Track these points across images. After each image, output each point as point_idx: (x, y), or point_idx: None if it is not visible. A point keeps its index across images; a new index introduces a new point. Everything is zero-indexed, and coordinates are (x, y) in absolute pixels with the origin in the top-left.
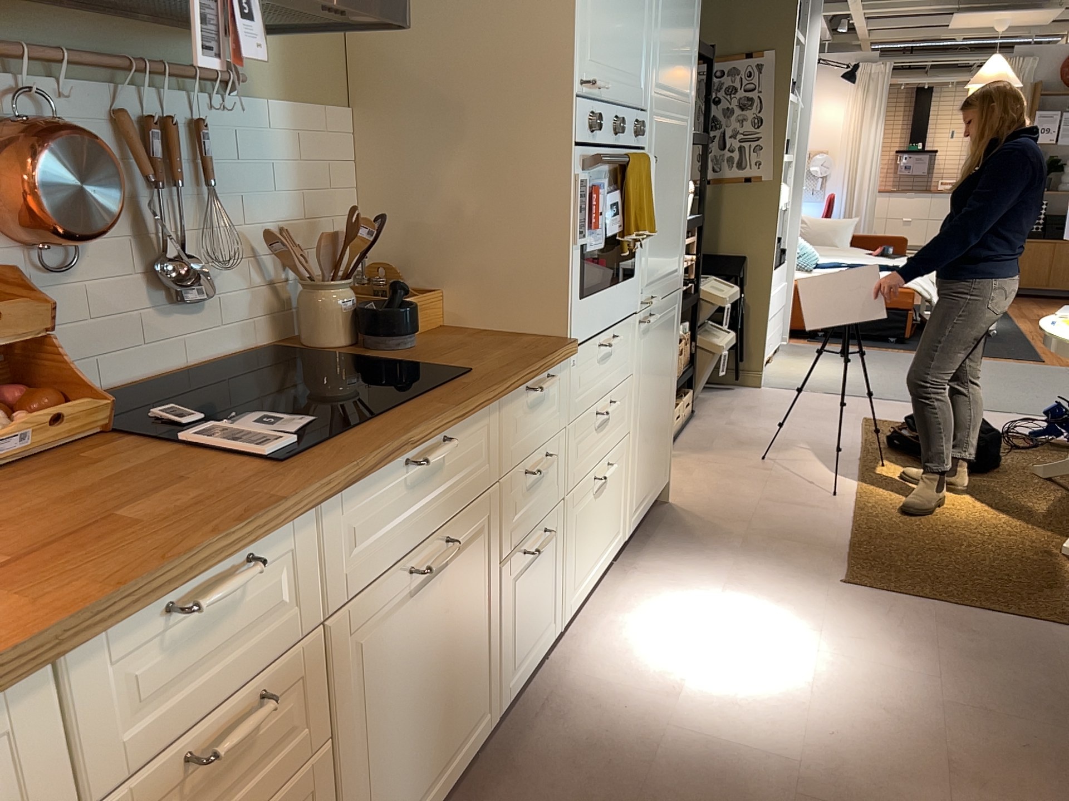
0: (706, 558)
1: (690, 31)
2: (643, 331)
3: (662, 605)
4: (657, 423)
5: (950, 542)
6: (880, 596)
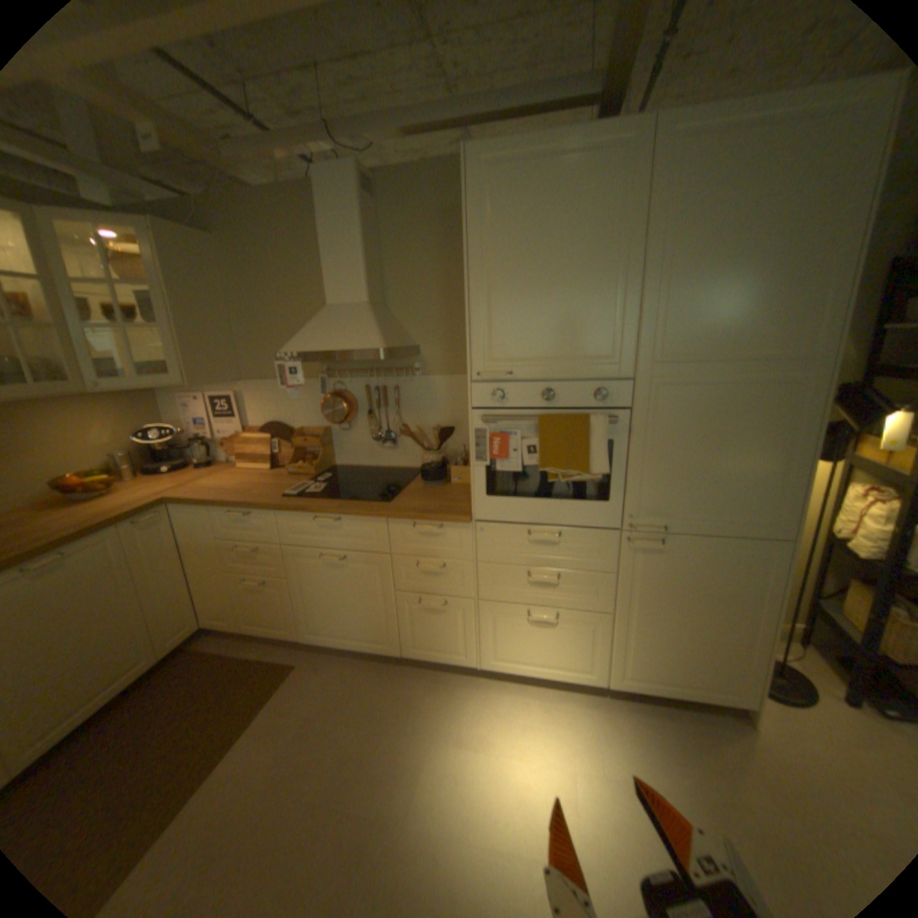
0: (663, 768)
1: (795, 284)
2: (638, 549)
3: (565, 735)
4: (698, 639)
5: None
6: None
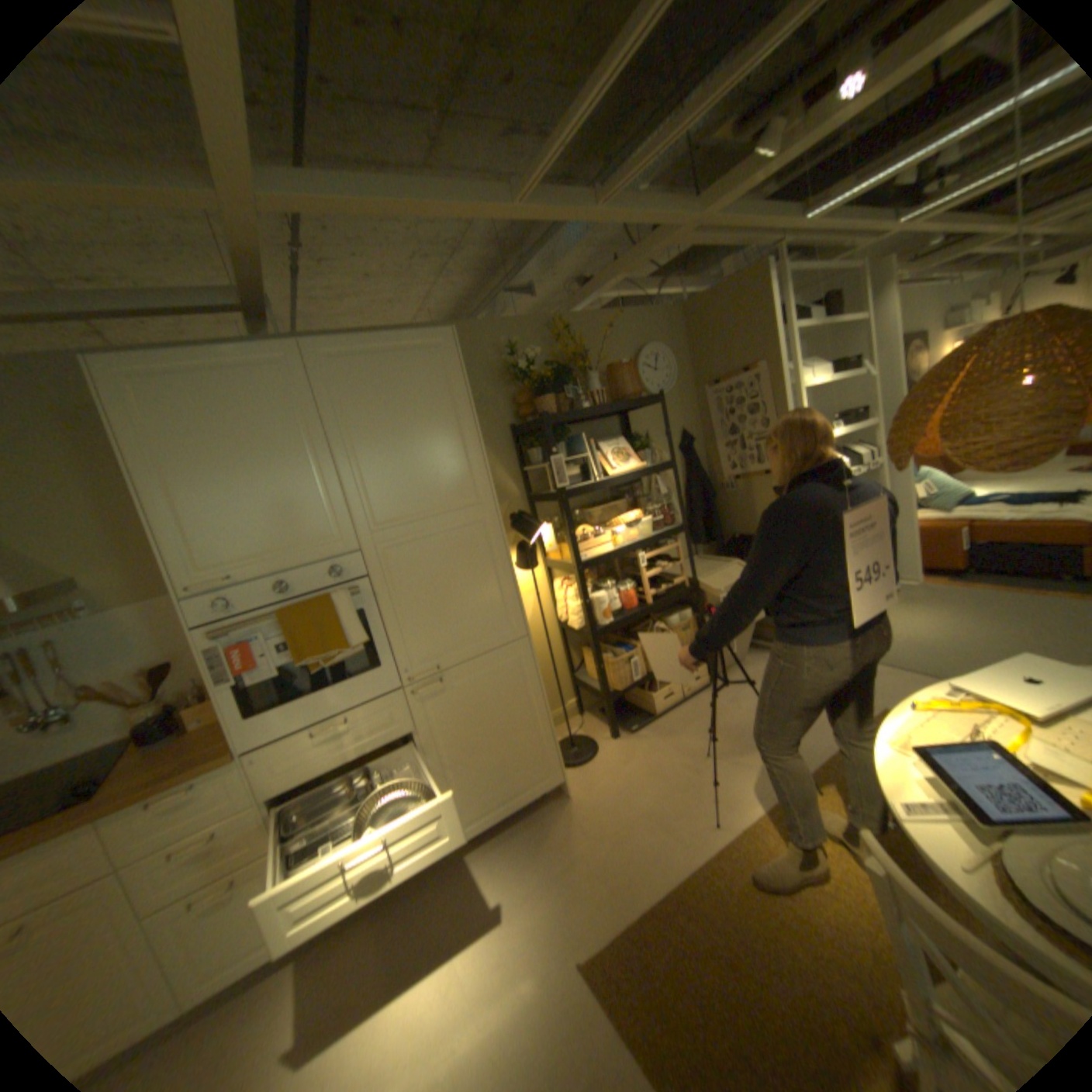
0: (516, 882)
1: (448, 457)
2: (423, 698)
3: (426, 928)
4: (500, 751)
5: (761, 958)
6: (587, 1010)
